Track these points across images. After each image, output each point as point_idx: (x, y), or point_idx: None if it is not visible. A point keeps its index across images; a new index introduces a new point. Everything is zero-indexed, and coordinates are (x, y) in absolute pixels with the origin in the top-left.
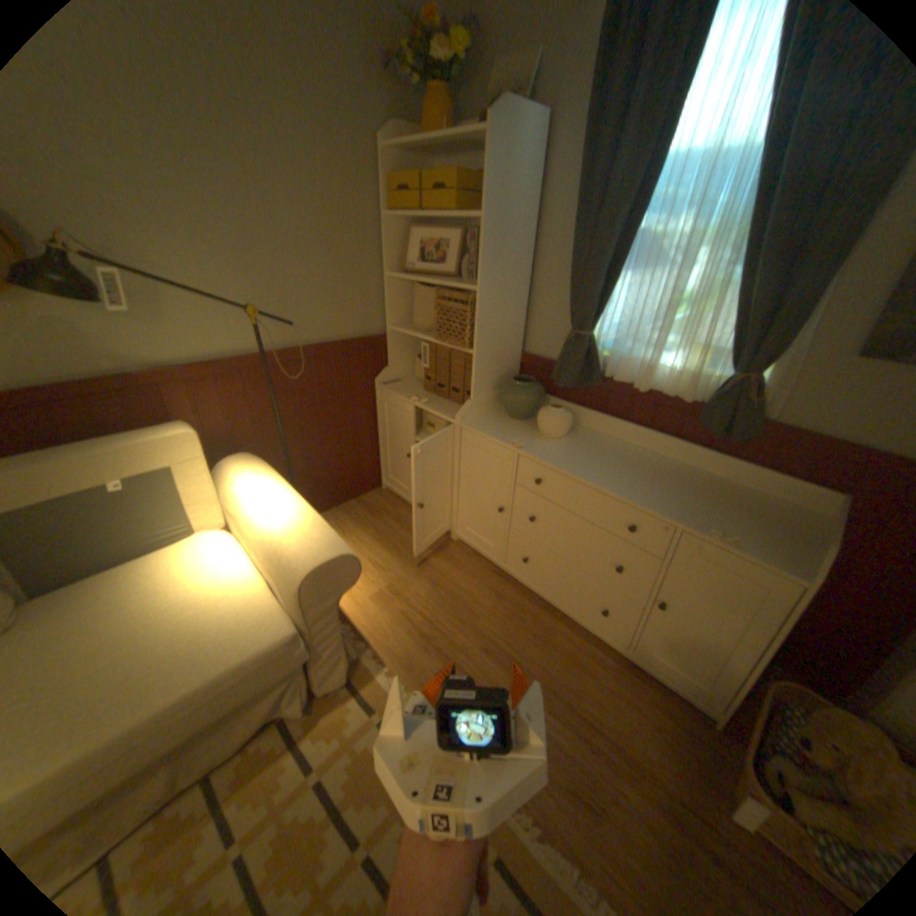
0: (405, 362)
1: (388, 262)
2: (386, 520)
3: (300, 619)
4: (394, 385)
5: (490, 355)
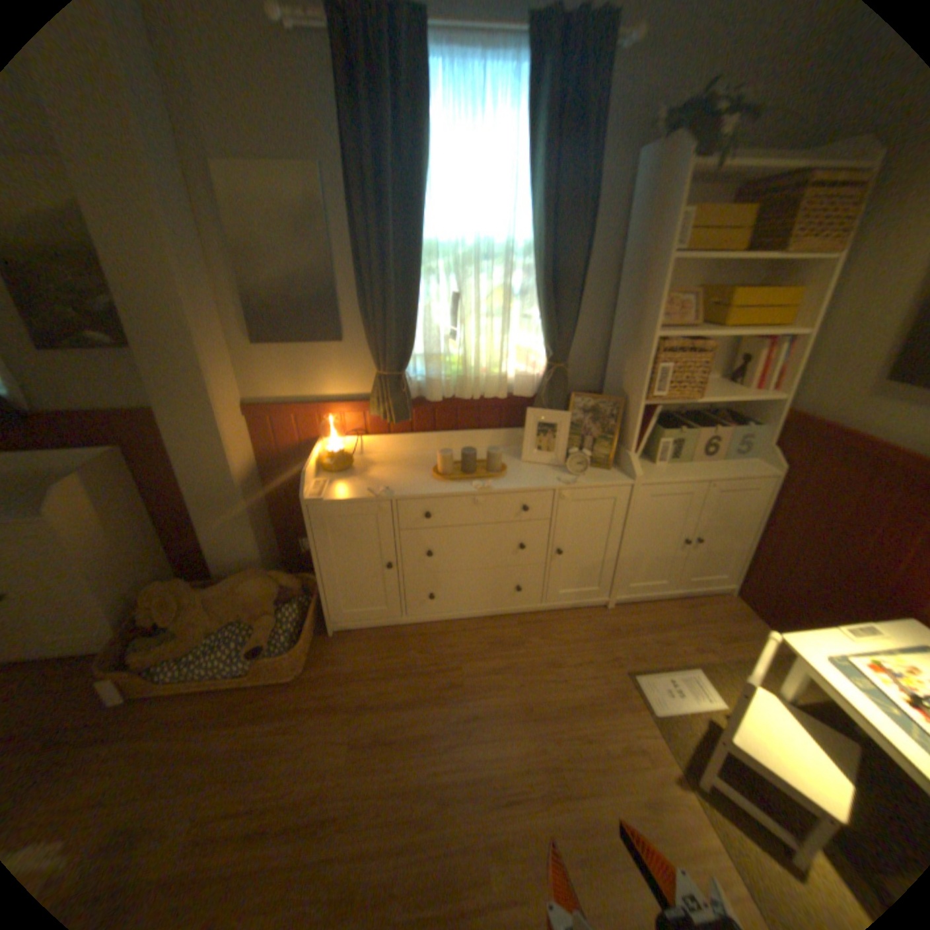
0: None
1: None
2: None
3: None
4: None
5: None
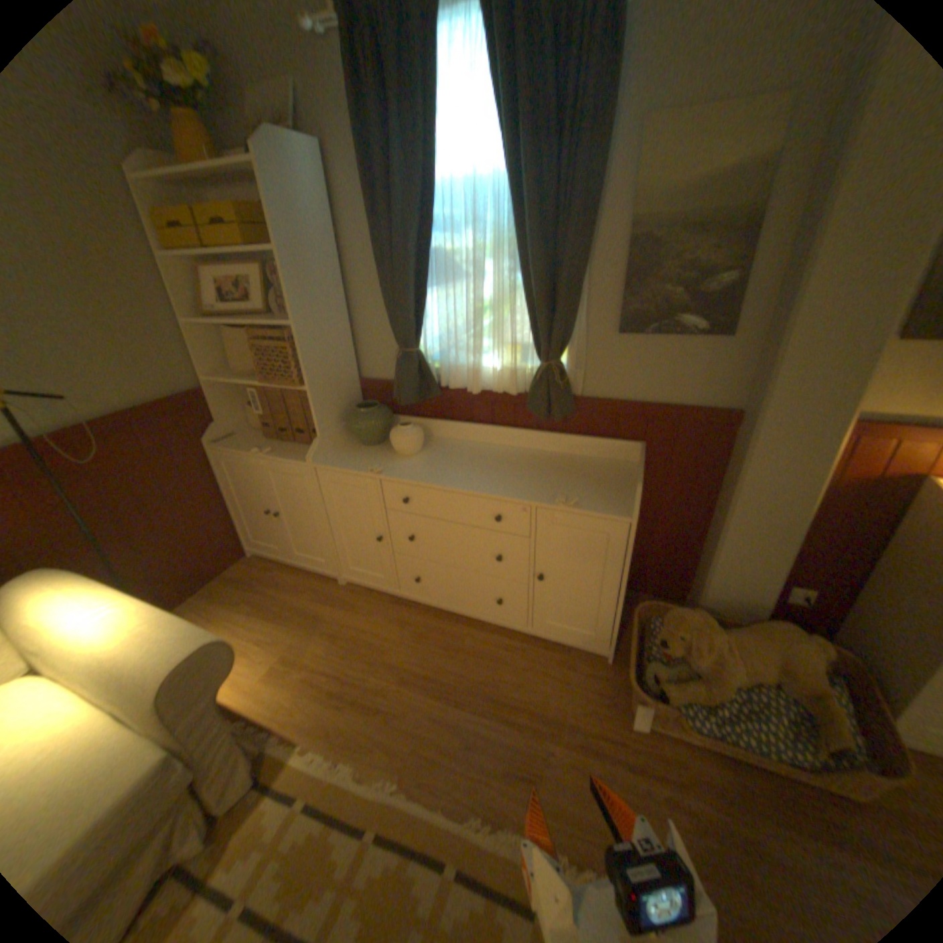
0: (234, 413)
1: (180, 307)
2: (261, 590)
3: (169, 737)
4: (227, 441)
5: (325, 388)
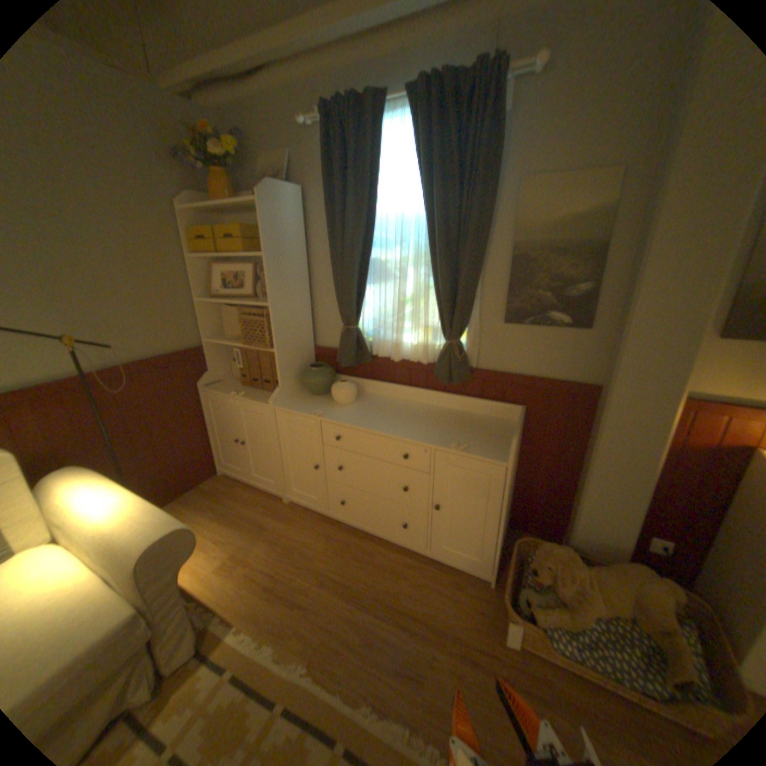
0: (223, 366)
1: (196, 291)
2: (224, 502)
3: (139, 599)
4: (215, 386)
5: (288, 351)
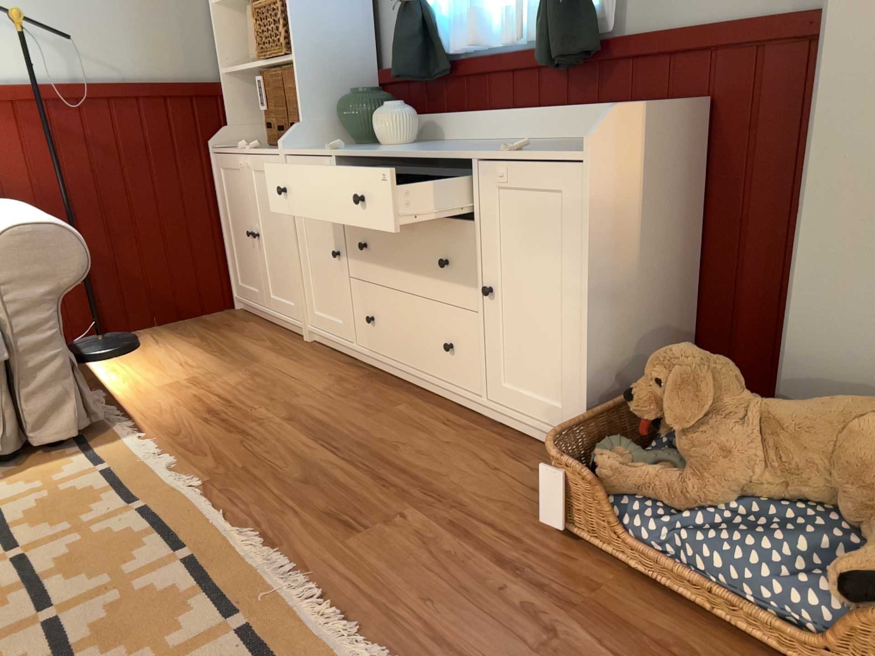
0: (252, 125)
1: None
2: (223, 333)
3: None
4: (231, 149)
5: (317, 65)
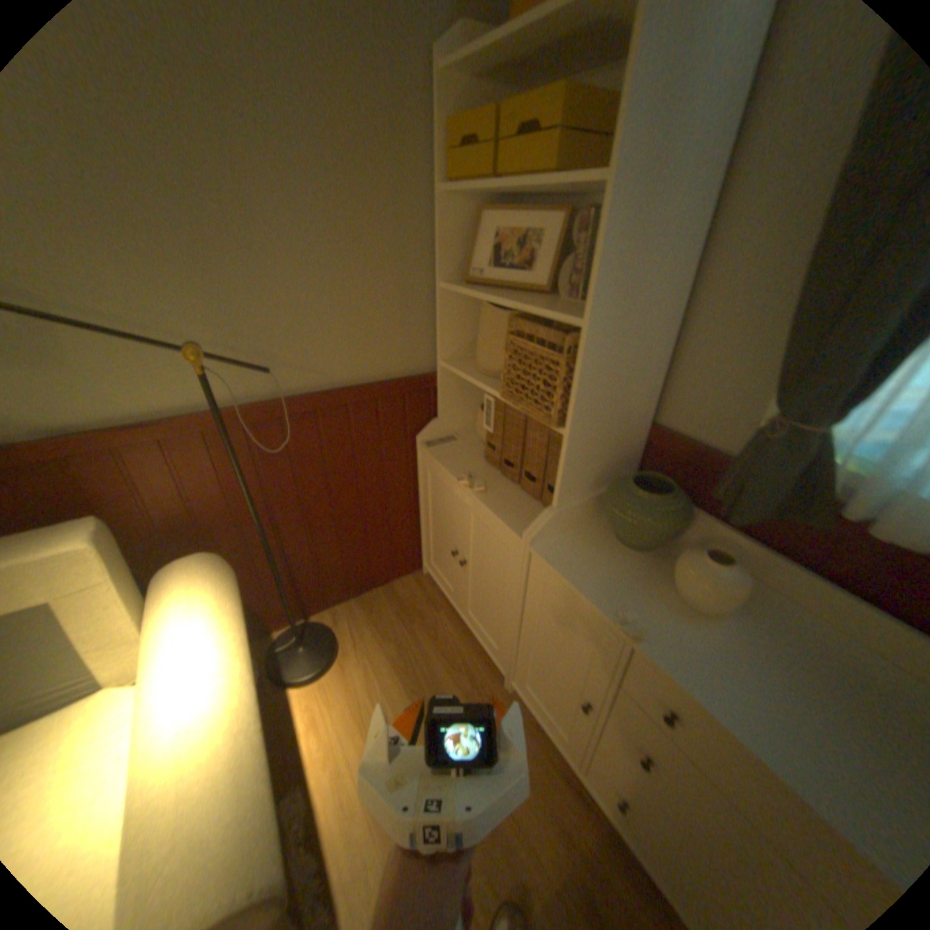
0: (464, 412)
1: (444, 265)
2: (418, 635)
3: None
4: (442, 448)
5: (596, 437)
